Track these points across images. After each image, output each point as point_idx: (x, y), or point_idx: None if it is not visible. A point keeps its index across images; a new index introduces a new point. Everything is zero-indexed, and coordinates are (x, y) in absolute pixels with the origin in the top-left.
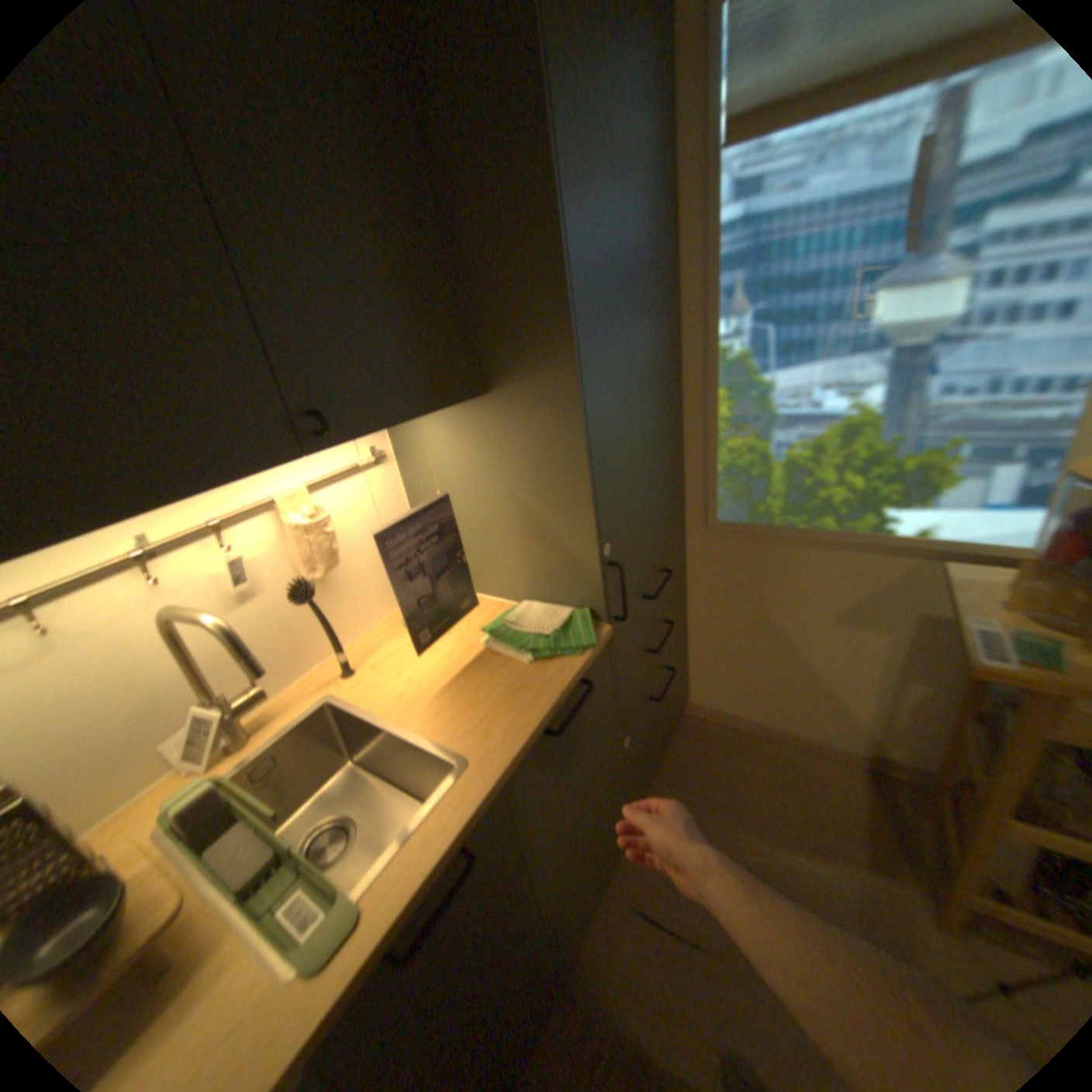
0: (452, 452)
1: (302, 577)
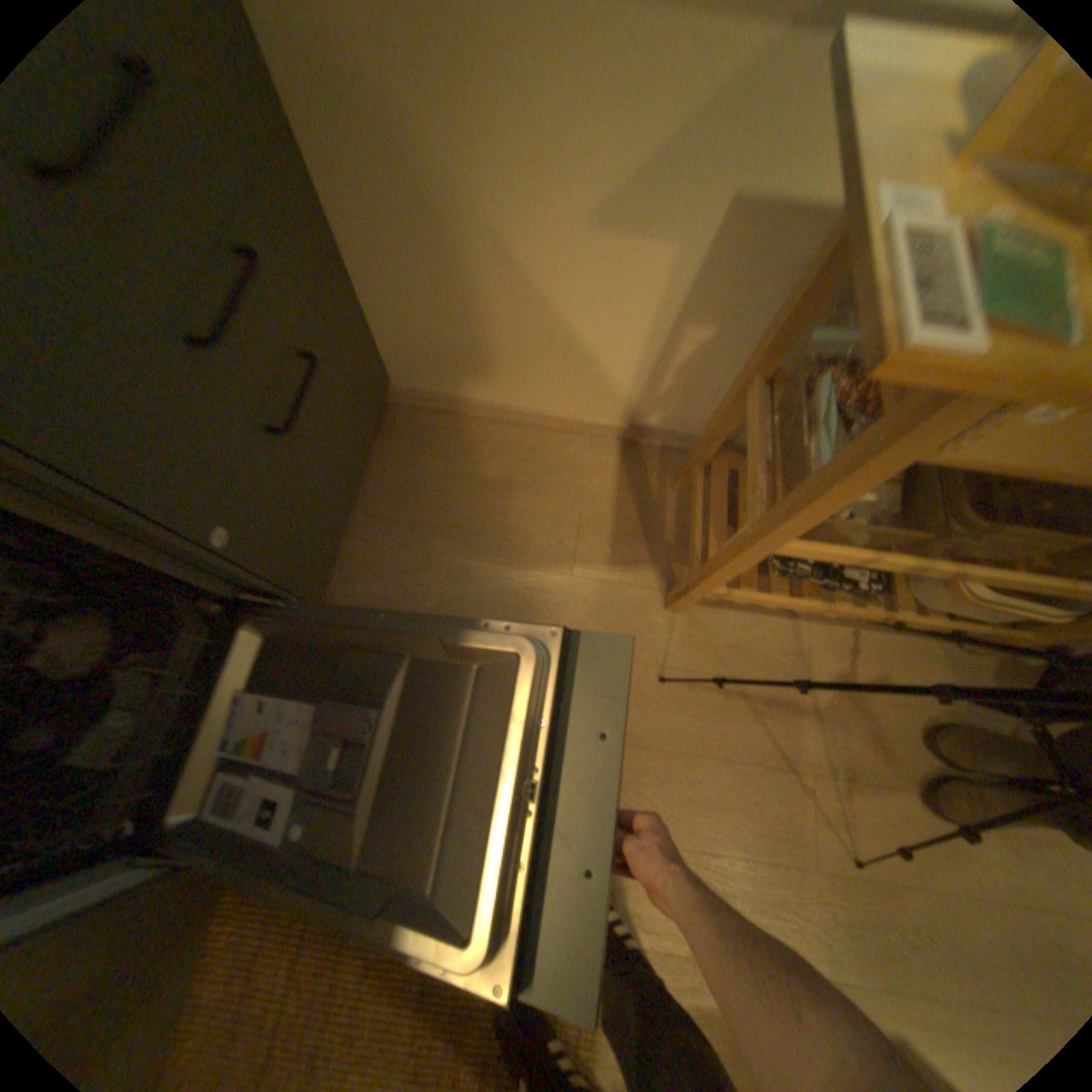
0: None
1: None
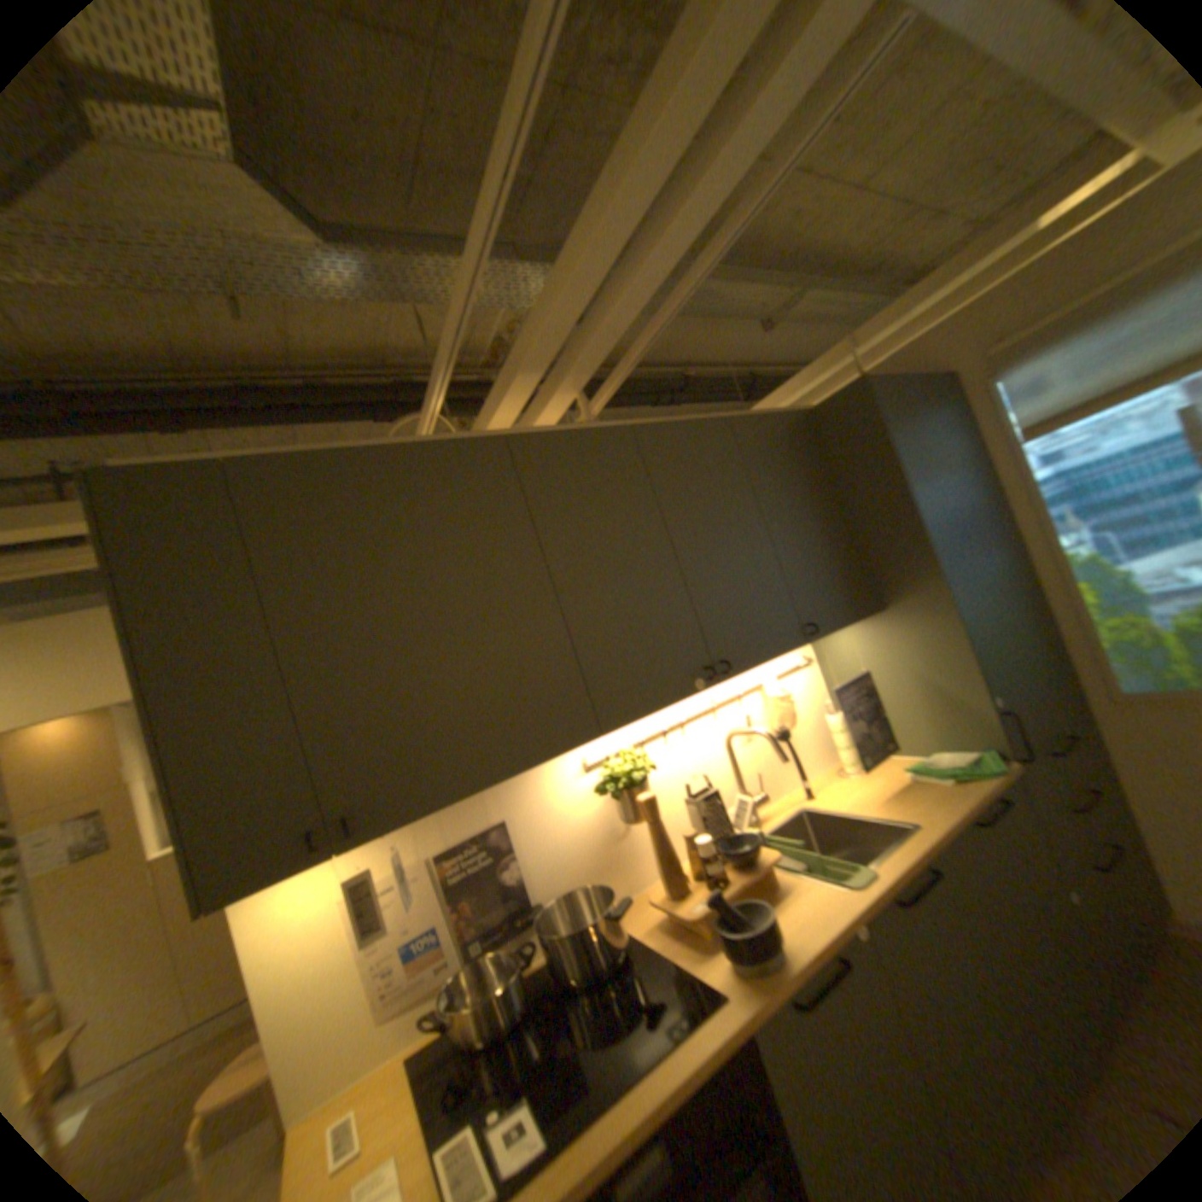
0: (861, 651)
1: (781, 729)
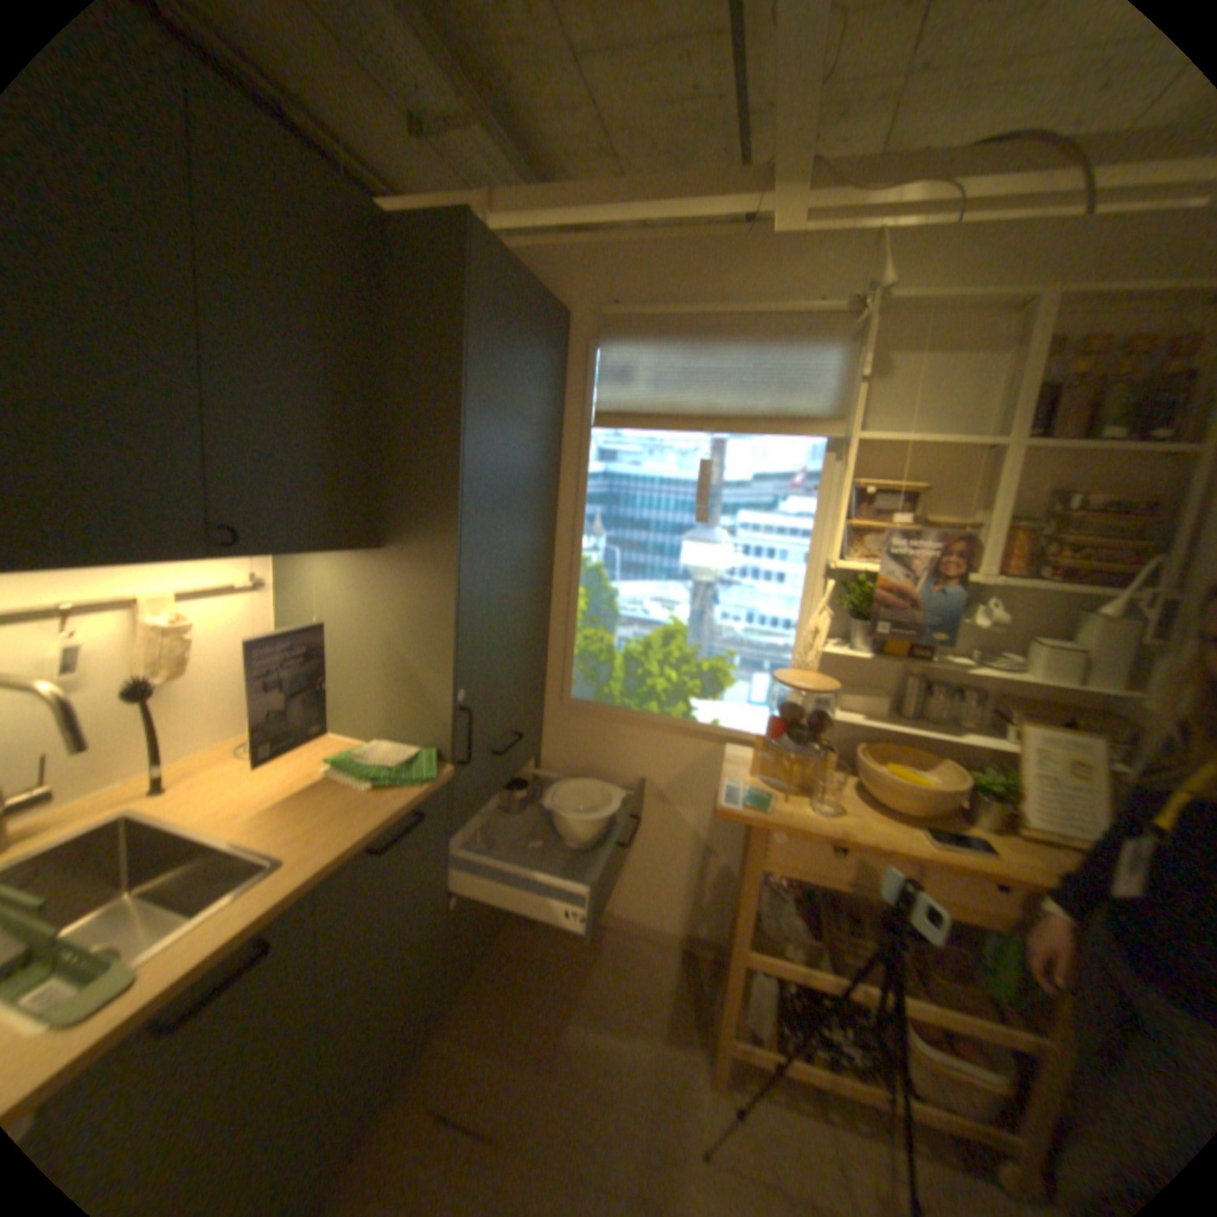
0: (336, 592)
1: (143, 679)
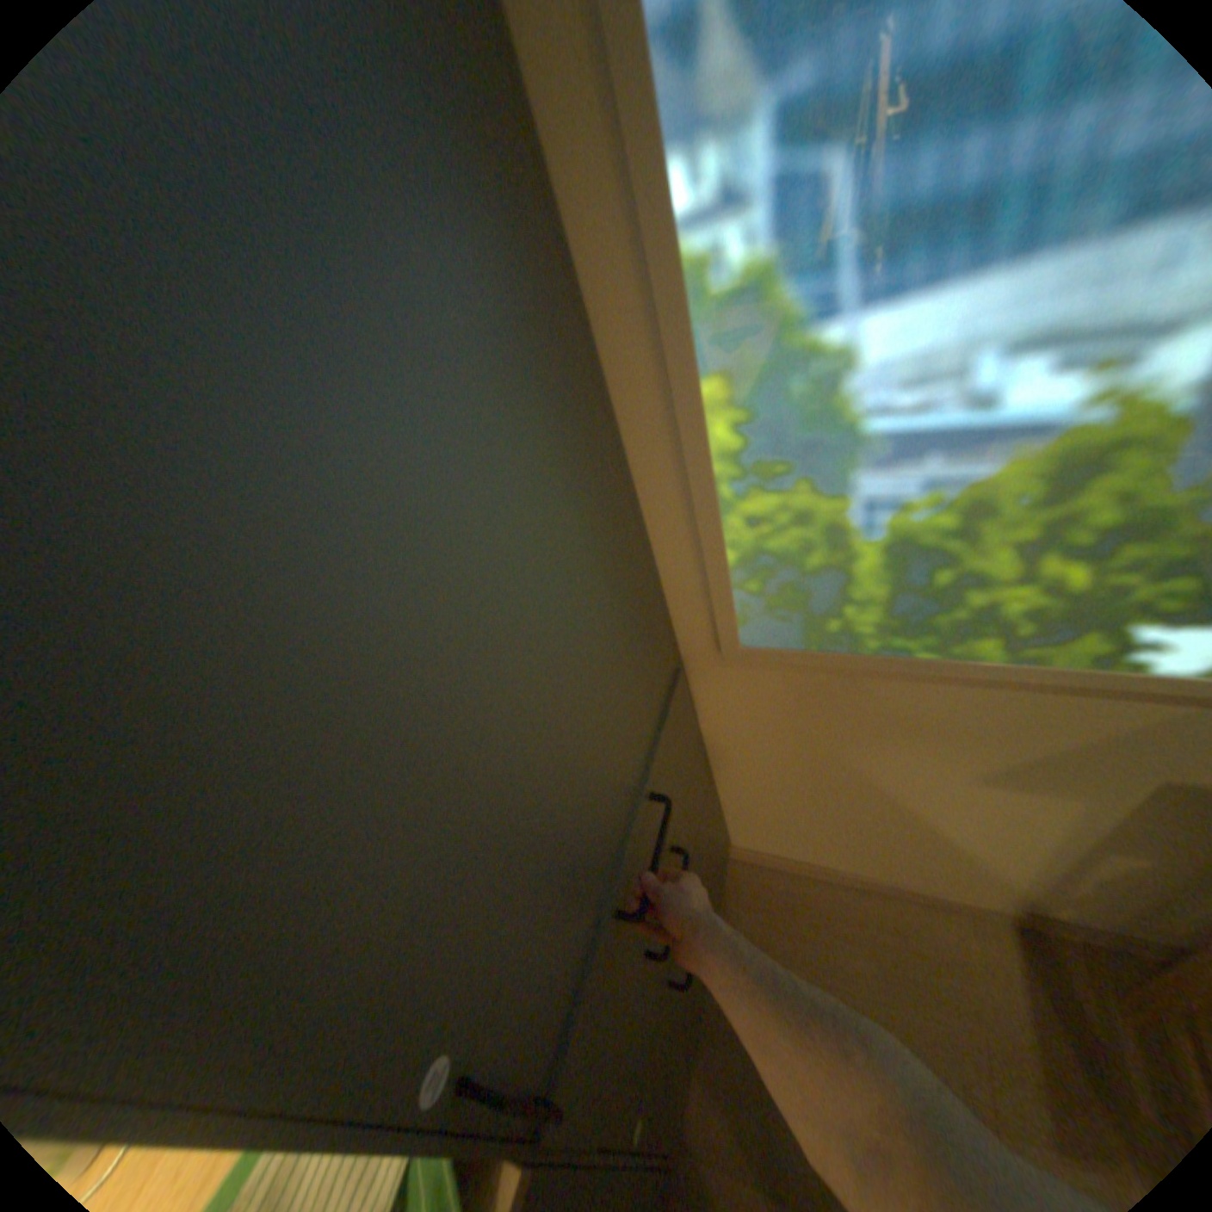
0: None
1: None
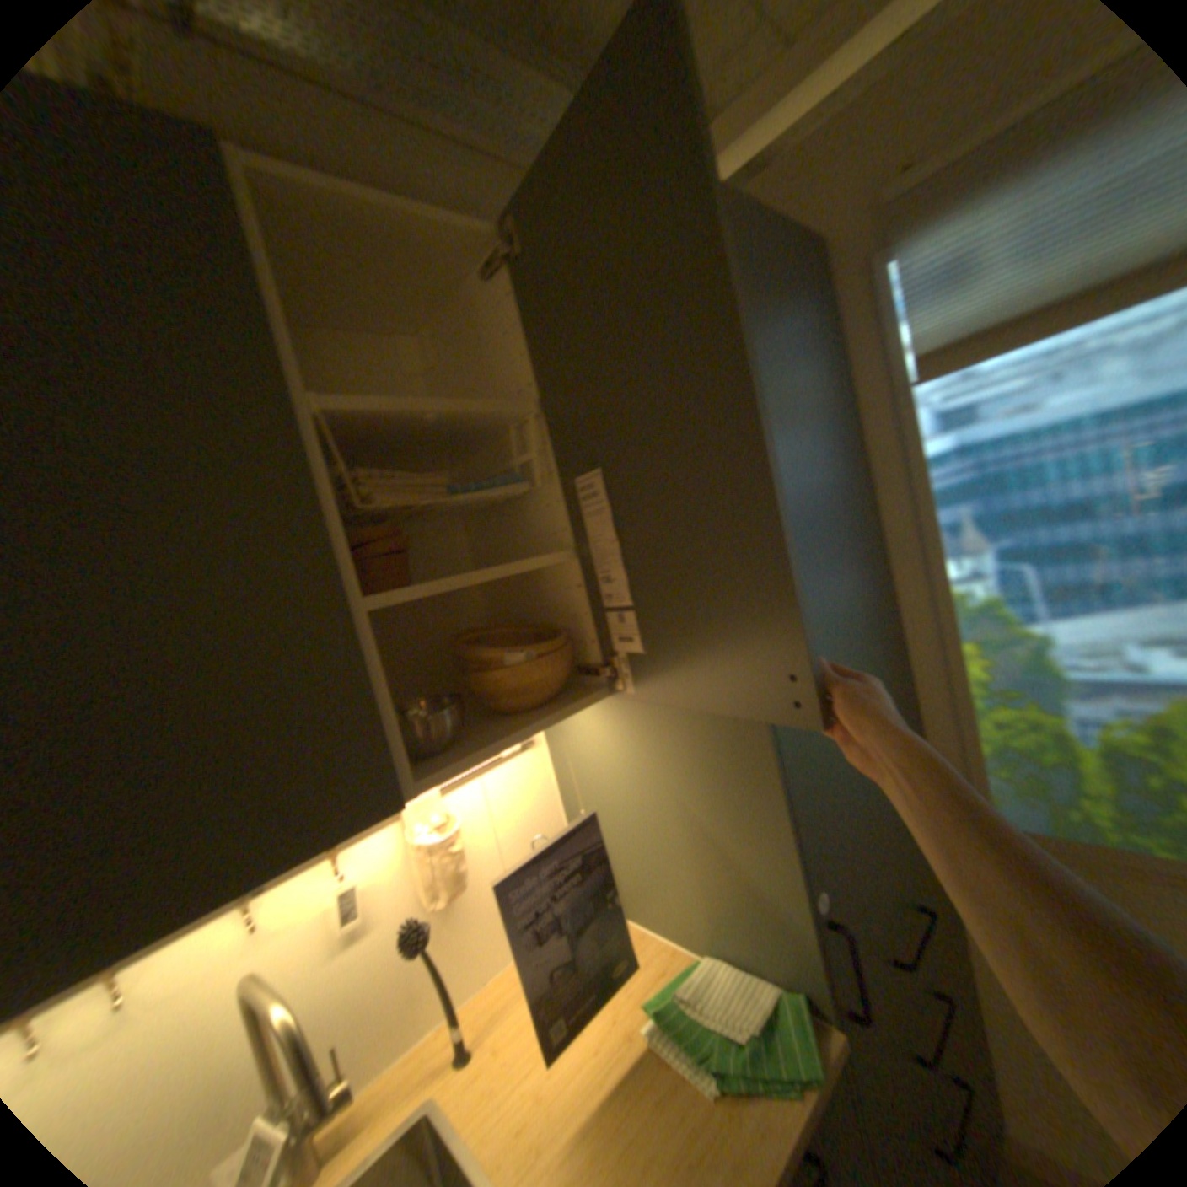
0: (606, 741)
1: (417, 917)
